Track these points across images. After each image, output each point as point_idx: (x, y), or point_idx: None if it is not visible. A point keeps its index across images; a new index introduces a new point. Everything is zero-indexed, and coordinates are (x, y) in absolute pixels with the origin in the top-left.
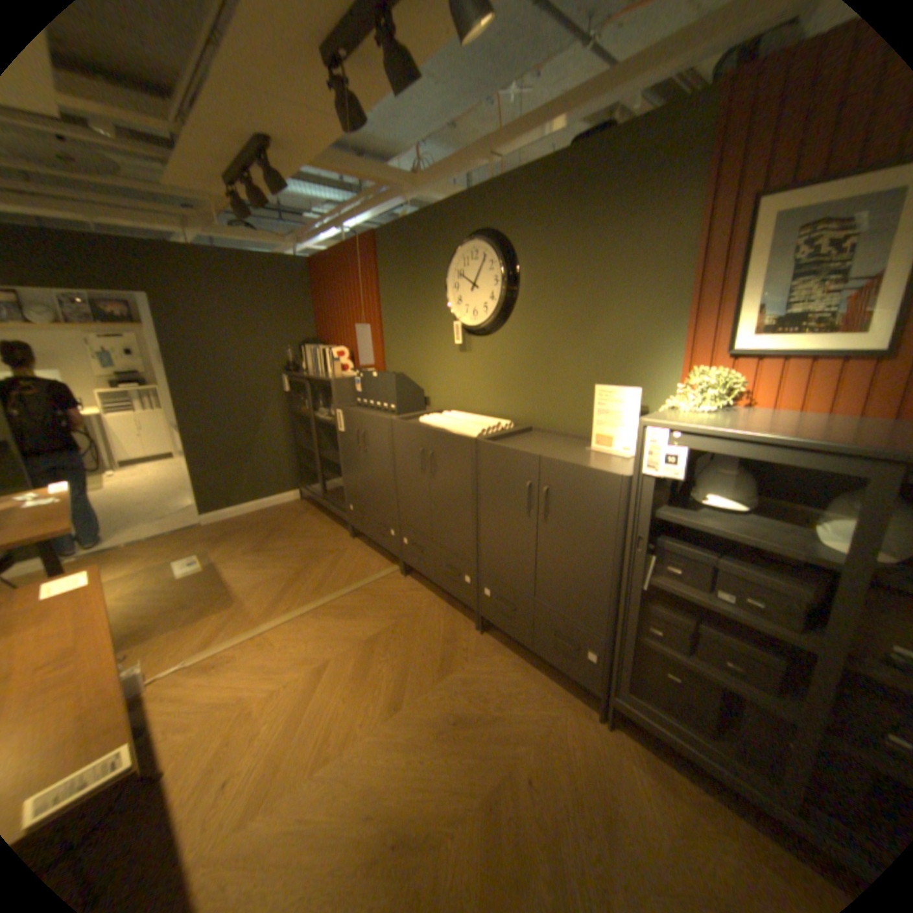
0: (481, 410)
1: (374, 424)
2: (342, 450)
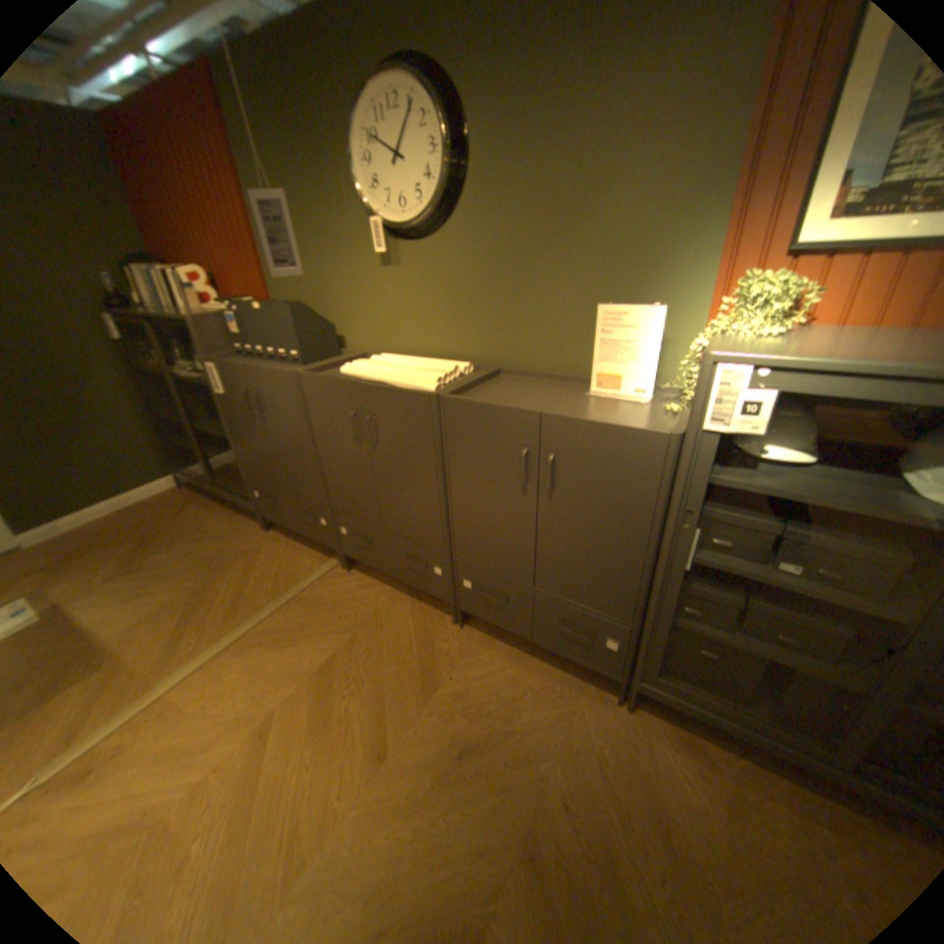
0: (423, 350)
1: (270, 382)
2: (226, 421)
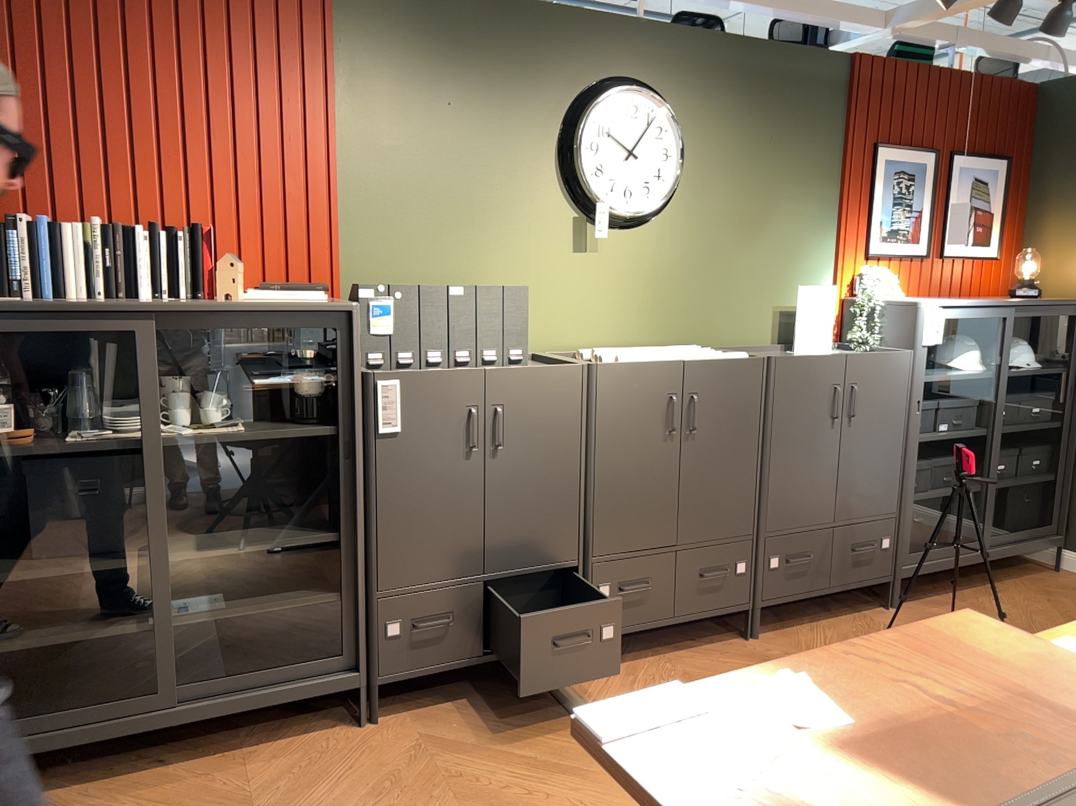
0: (614, 340)
1: (537, 385)
2: (375, 486)
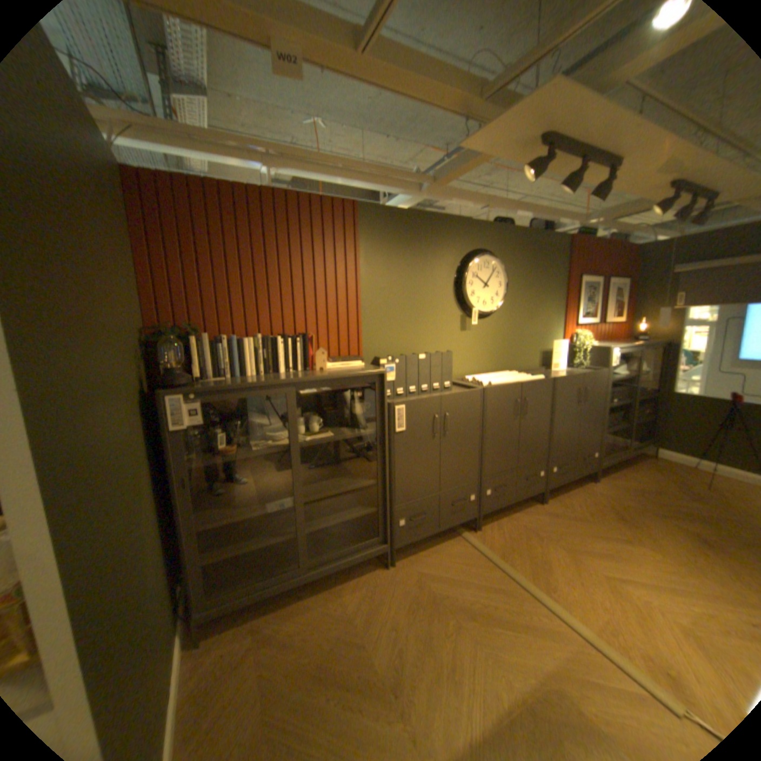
0: (477, 371)
1: (463, 401)
2: (395, 457)
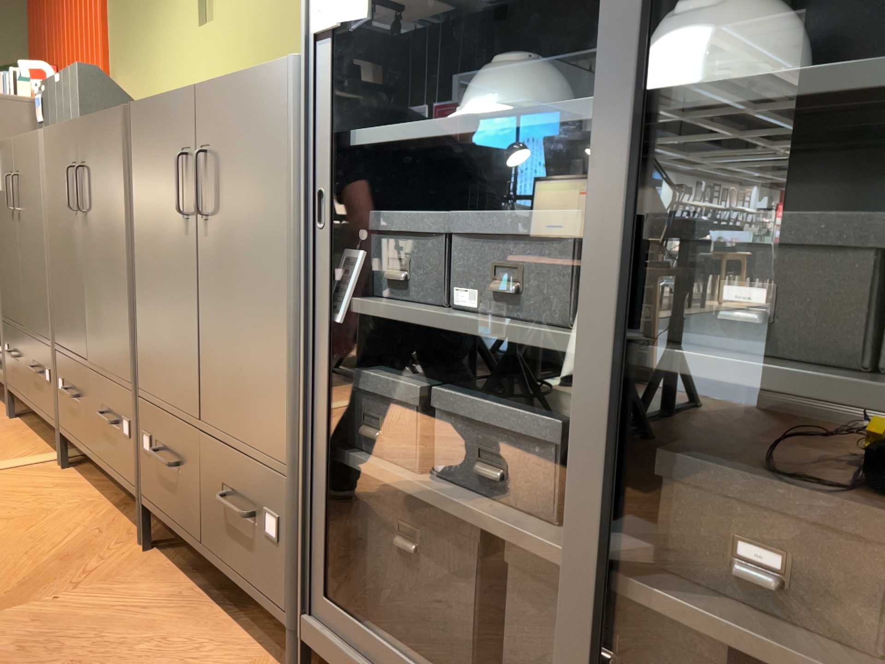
0: None
1: (27, 154)
2: None
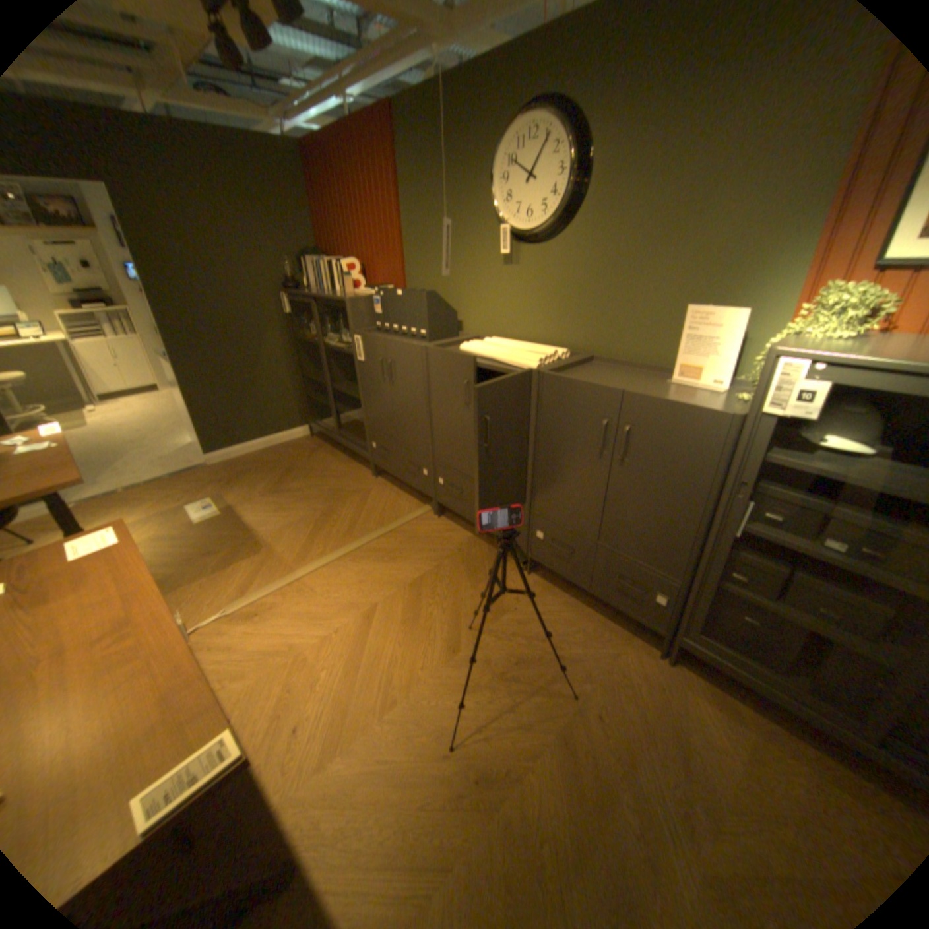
0: (529, 336)
1: (404, 353)
2: (363, 384)
